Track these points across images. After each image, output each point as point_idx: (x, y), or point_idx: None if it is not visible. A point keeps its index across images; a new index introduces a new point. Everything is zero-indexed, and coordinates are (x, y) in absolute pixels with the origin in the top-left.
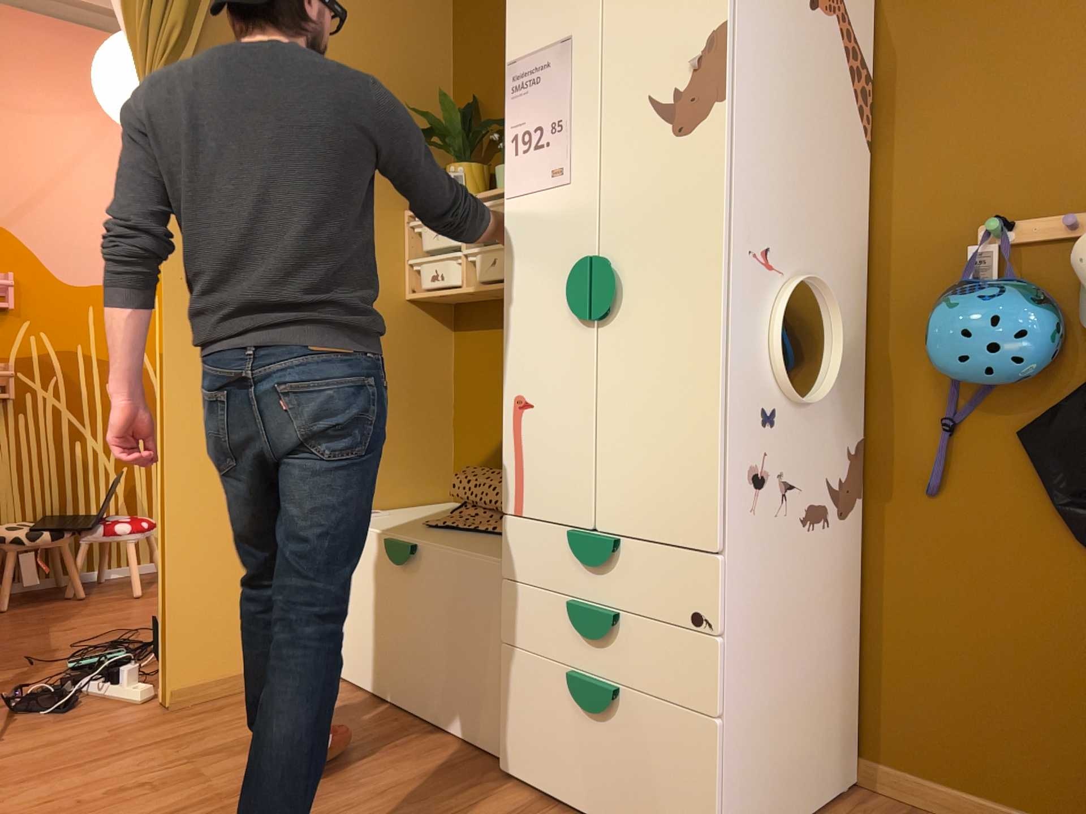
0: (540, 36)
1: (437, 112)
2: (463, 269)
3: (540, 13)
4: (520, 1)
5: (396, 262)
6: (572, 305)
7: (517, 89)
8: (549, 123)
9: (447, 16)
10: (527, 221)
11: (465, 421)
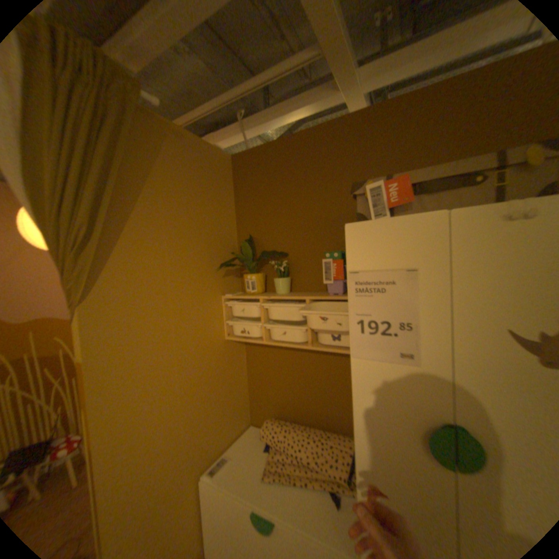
0: (380, 259)
1: (231, 241)
2: (263, 332)
3: (380, 244)
4: (358, 231)
5: (220, 323)
6: (428, 449)
7: (360, 290)
8: (396, 321)
9: (231, 193)
10: (374, 377)
11: (256, 388)
